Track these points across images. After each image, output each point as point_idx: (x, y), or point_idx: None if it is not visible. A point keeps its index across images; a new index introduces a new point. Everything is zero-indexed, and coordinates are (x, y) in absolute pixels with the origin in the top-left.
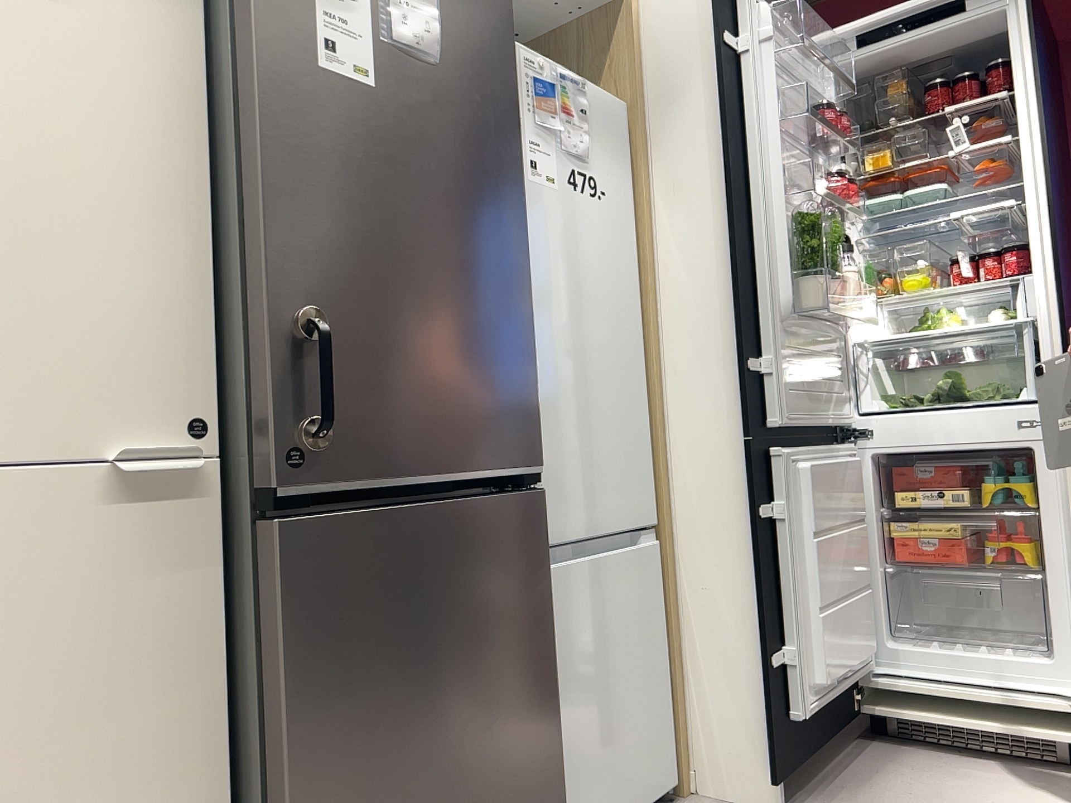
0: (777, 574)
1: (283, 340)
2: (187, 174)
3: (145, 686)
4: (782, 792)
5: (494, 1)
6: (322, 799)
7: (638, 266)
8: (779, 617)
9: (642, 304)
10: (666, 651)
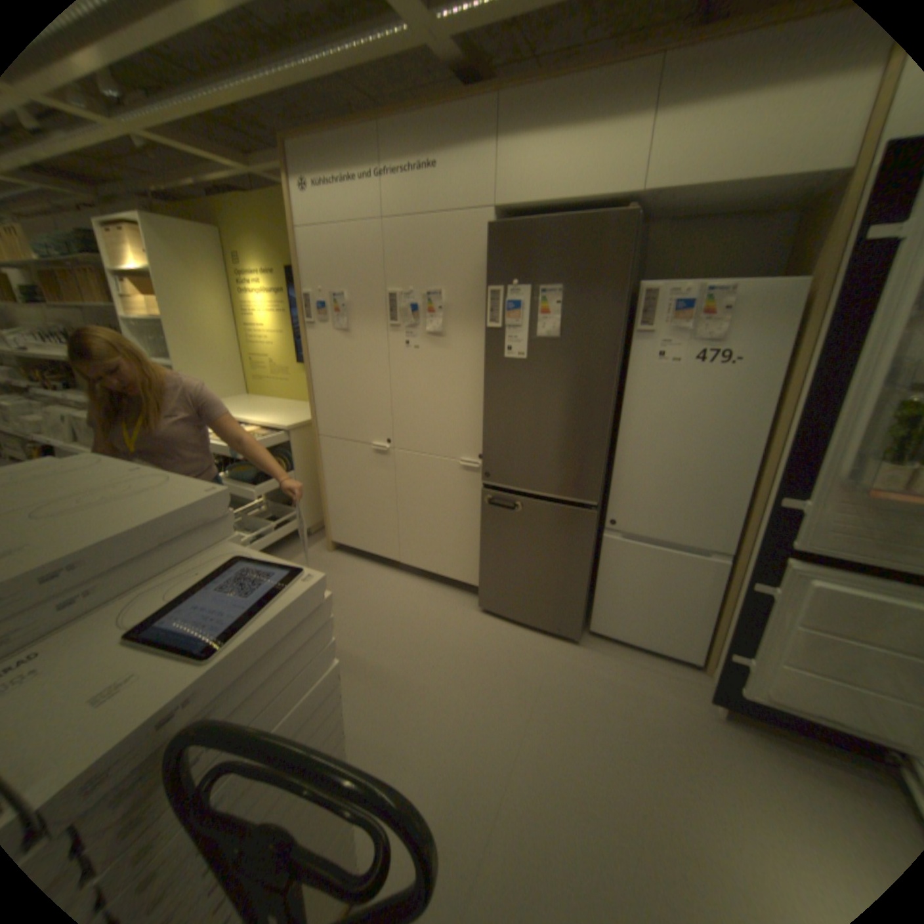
0: (762, 624)
1: (488, 443)
2: (483, 388)
3: (467, 509)
4: (724, 712)
5: (611, 288)
6: (489, 554)
7: (784, 401)
8: (755, 644)
9: (777, 427)
10: (722, 613)
